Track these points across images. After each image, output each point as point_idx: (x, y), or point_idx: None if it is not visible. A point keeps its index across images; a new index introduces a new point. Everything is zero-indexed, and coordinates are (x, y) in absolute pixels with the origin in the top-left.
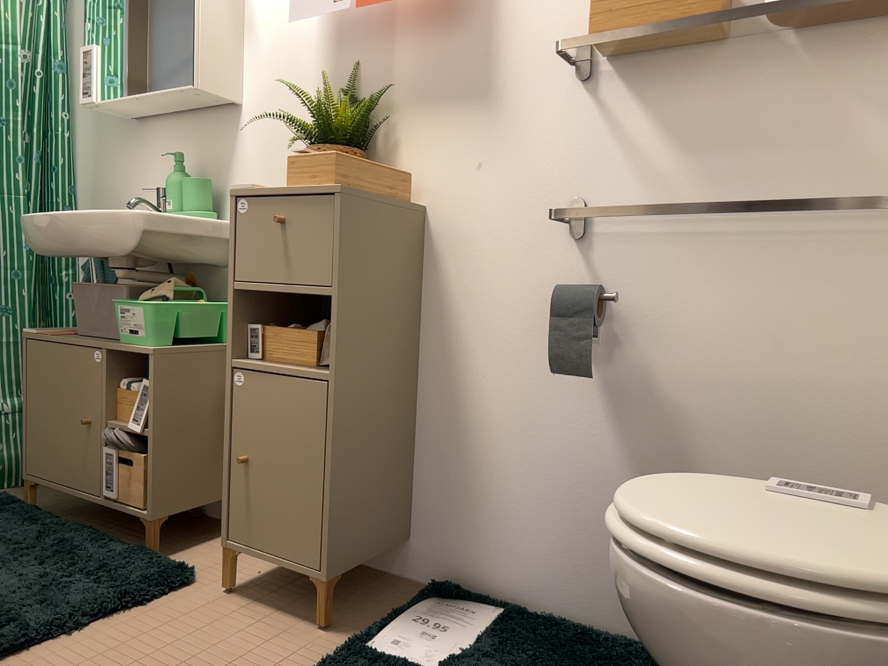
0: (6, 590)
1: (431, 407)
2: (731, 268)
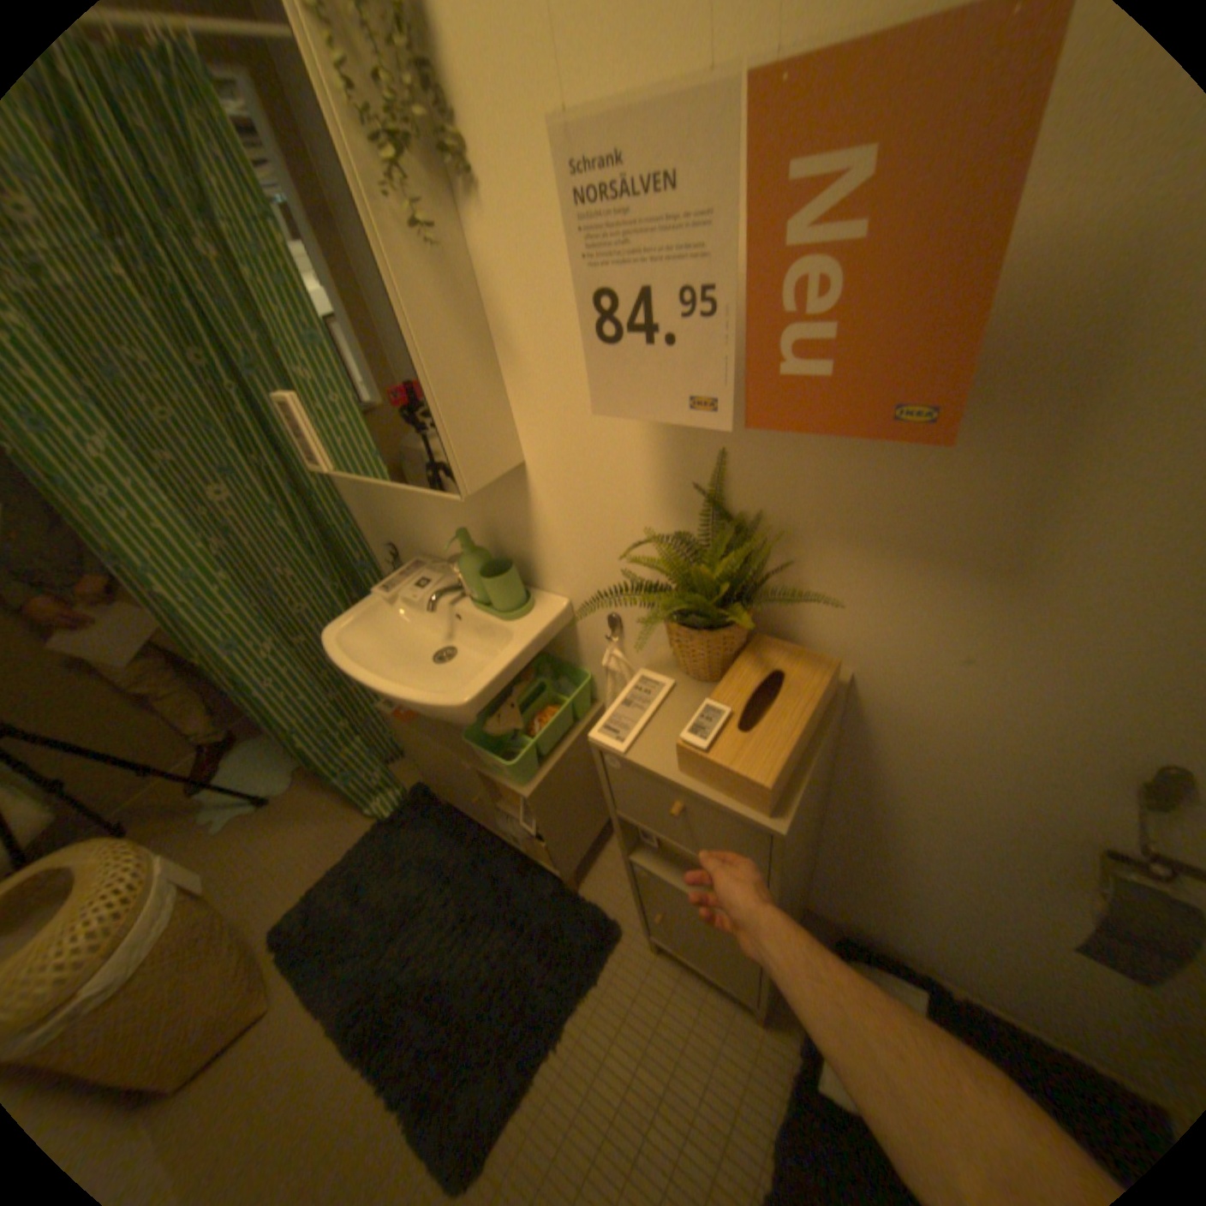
0: (485, 992)
1: (845, 834)
2: None
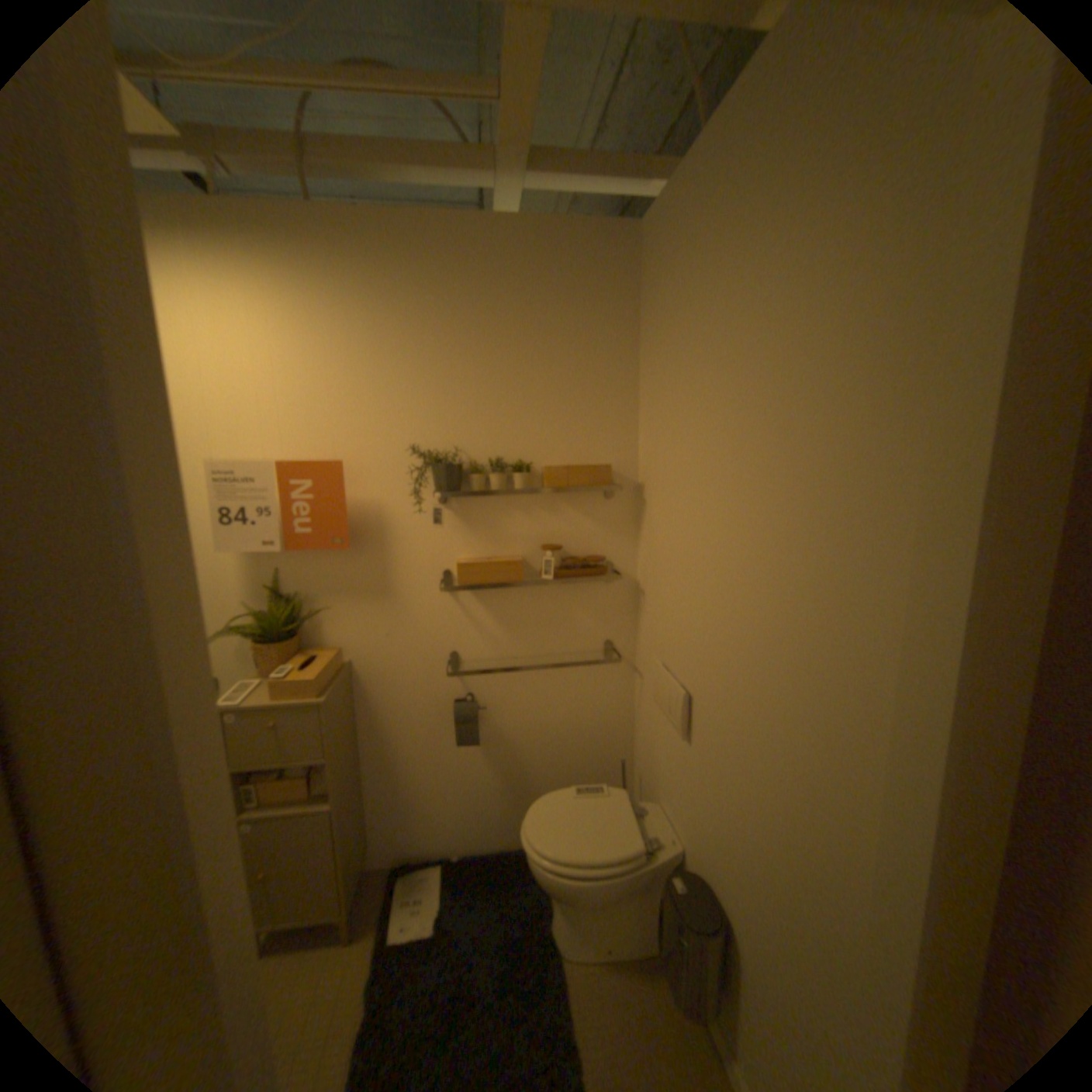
0: None
1: (371, 775)
2: (531, 679)
